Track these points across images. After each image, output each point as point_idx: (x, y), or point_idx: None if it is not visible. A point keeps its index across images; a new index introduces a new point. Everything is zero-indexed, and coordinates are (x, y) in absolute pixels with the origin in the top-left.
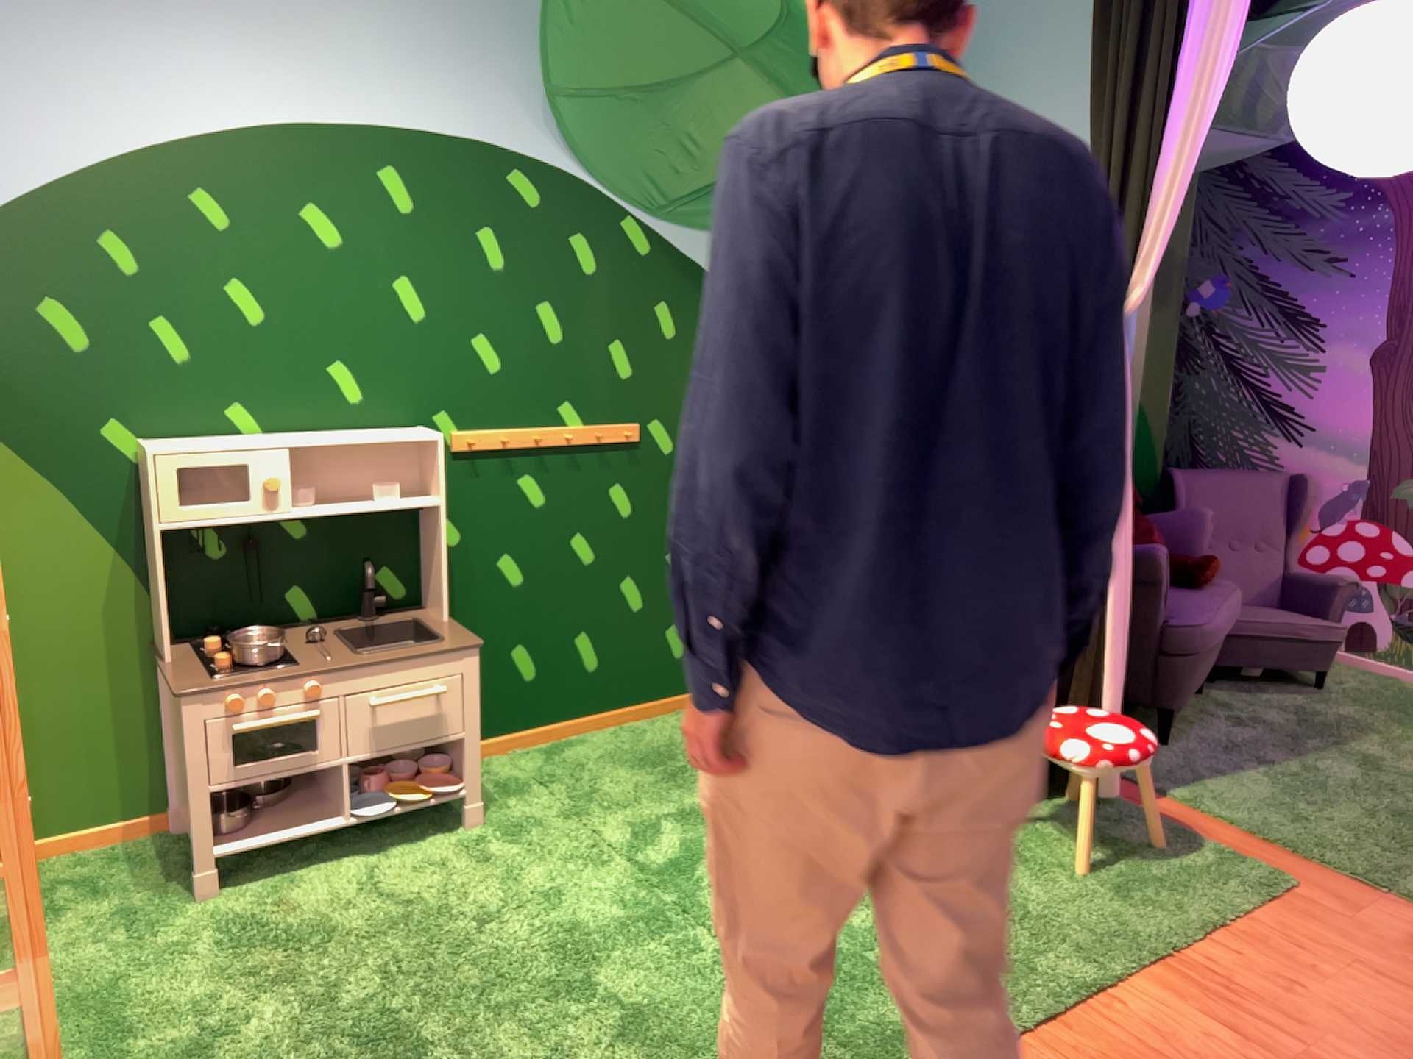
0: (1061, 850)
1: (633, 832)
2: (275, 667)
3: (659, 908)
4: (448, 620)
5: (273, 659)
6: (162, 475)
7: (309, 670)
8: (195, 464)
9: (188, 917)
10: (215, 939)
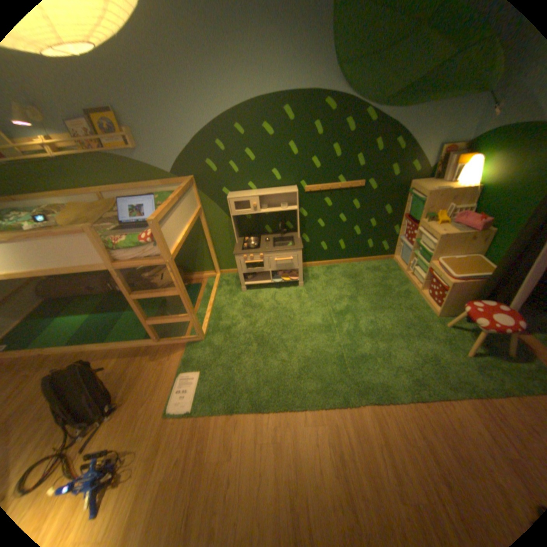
0: (468, 345)
1: (336, 299)
2: (255, 249)
3: (330, 324)
4: (299, 238)
5: (254, 247)
6: (230, 204)
7: (260, 251)
8: (237, 201)
9: (239, 295)
10: (241, 302)
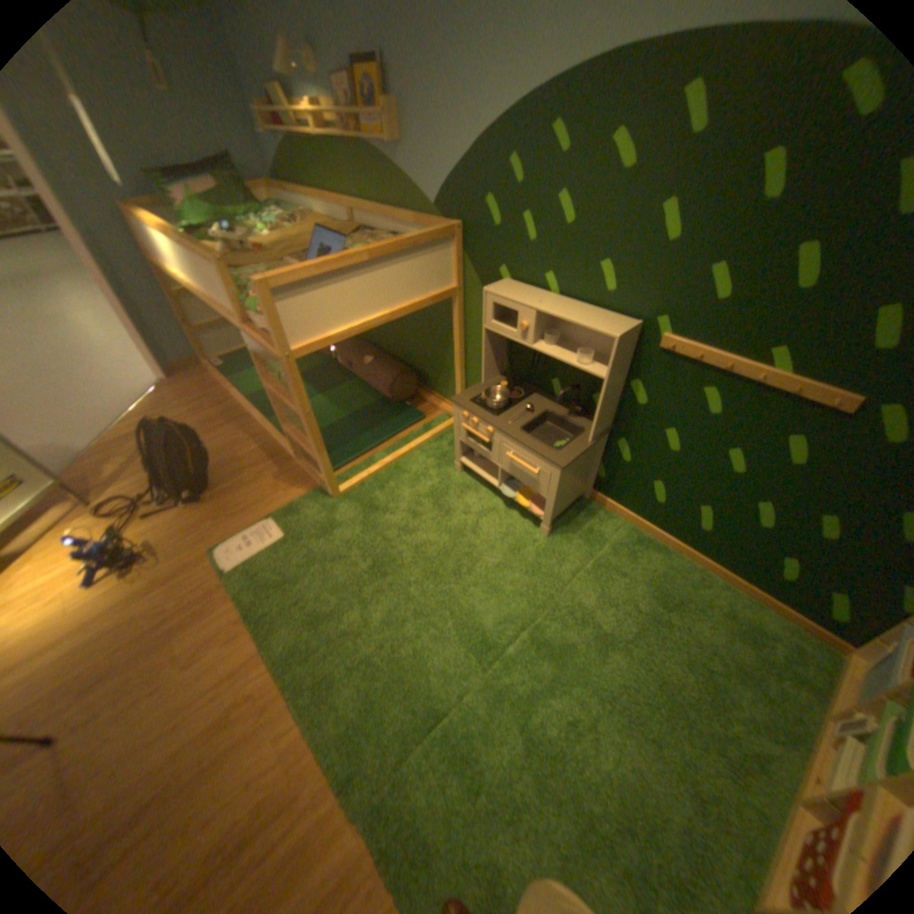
0: None
1: (572, 614)
2: (492, 413)
3: (499, 647)
4: (593, 444)
5: (491, 408)
6: (486, 304)
7: (492, 423)
8: (498, 304)
9: (446, 472)
10: (435, 485)
